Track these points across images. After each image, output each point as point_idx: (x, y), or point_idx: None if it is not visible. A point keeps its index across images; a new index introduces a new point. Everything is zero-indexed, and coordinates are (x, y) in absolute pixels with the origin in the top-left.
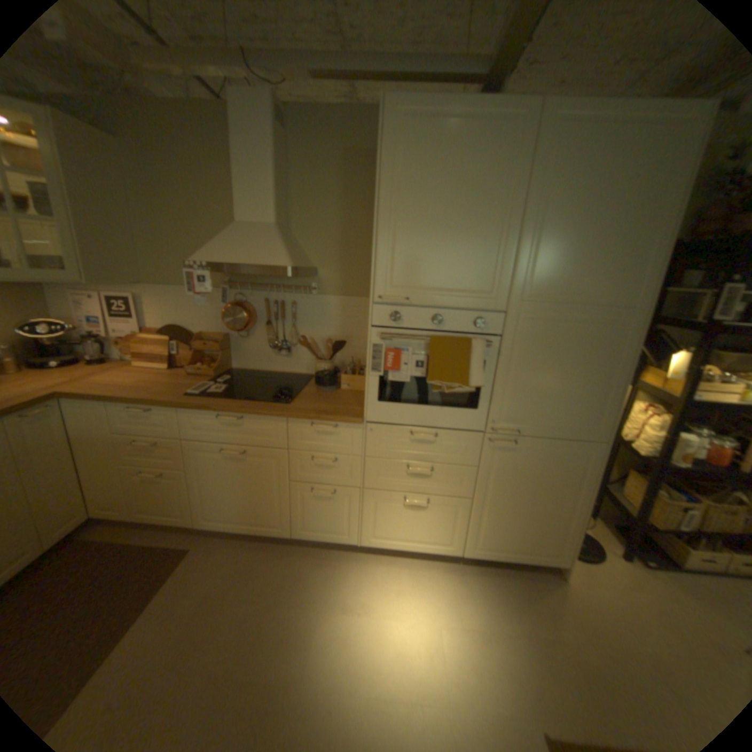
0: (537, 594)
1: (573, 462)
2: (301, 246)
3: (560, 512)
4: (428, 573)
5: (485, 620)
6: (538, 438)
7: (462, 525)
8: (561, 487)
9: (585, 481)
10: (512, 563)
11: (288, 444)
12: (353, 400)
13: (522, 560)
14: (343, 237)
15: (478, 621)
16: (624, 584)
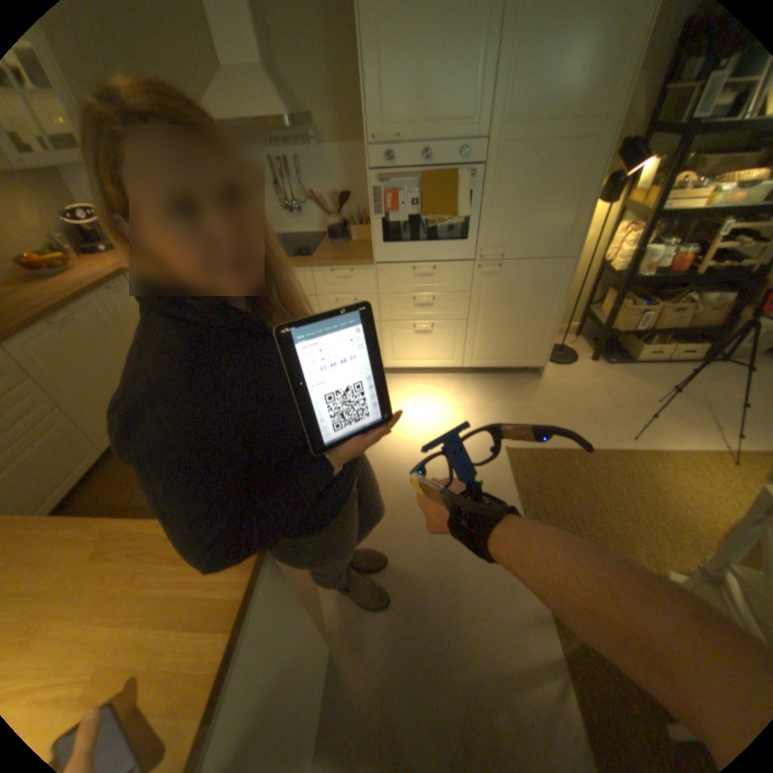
0: (516, 385)
1: (546, 278)
2: (288, 86)
3: (535, 321)
4: (435, 380)
5: (474, 401)
6: (517, 260)
7: (459, 341)
8: (536, 301)
9: (555, 293)
10: (498, 367)
11: (314, 291)
12: (361, 247)
13: (506, 363)
14: (329, 69)
15: (469, 402)
16: (584, 374)
